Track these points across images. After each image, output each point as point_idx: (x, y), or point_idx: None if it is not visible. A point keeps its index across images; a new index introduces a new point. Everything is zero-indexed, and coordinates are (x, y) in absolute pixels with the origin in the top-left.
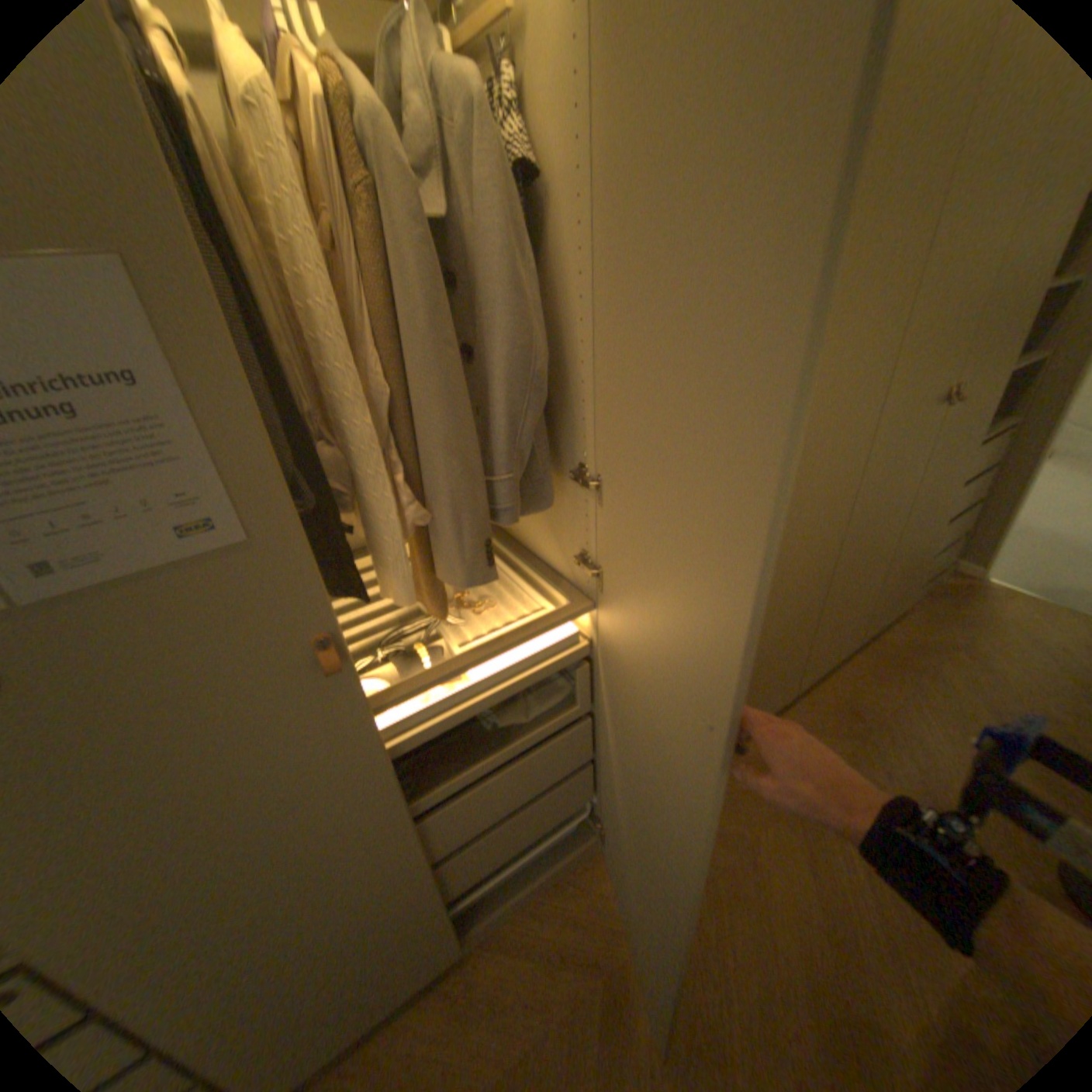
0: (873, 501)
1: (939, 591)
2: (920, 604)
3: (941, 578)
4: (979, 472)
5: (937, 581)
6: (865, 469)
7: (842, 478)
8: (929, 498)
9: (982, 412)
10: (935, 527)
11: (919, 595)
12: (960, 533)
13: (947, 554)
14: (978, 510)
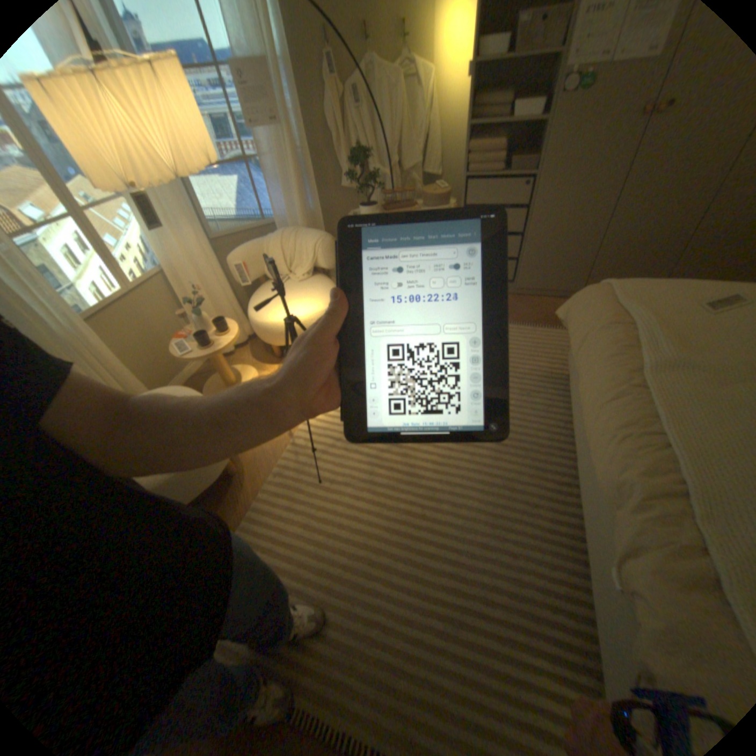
0: None
1: None
2: None
3: None
4: None
5: None
6: None
7: None
8: None
9: None
10: None
11: None
12: None
13: None
14: None
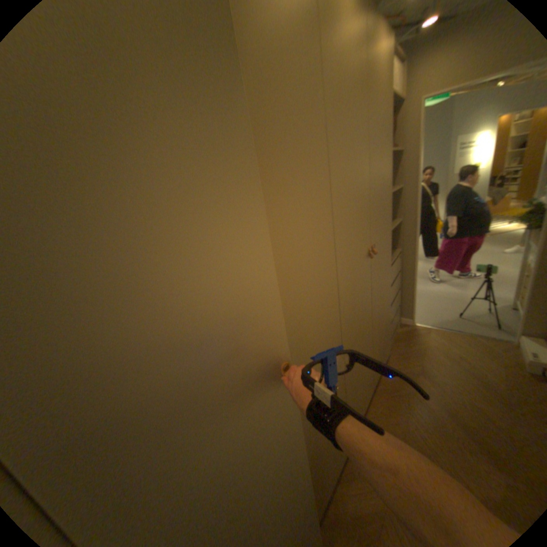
0: (351, 323)
1: (397, 338)
2: (392, 349)
3: (396, 331)
4: (394, 279)
5: (394, 334)
6: (339, 311)
7: (328, 323)
8: (378, 303)
9: (385, 254)
10: (385, 314)
11: (390, 345)
12: (396, 308)
13: (394, 320)
14: (398, 292)
